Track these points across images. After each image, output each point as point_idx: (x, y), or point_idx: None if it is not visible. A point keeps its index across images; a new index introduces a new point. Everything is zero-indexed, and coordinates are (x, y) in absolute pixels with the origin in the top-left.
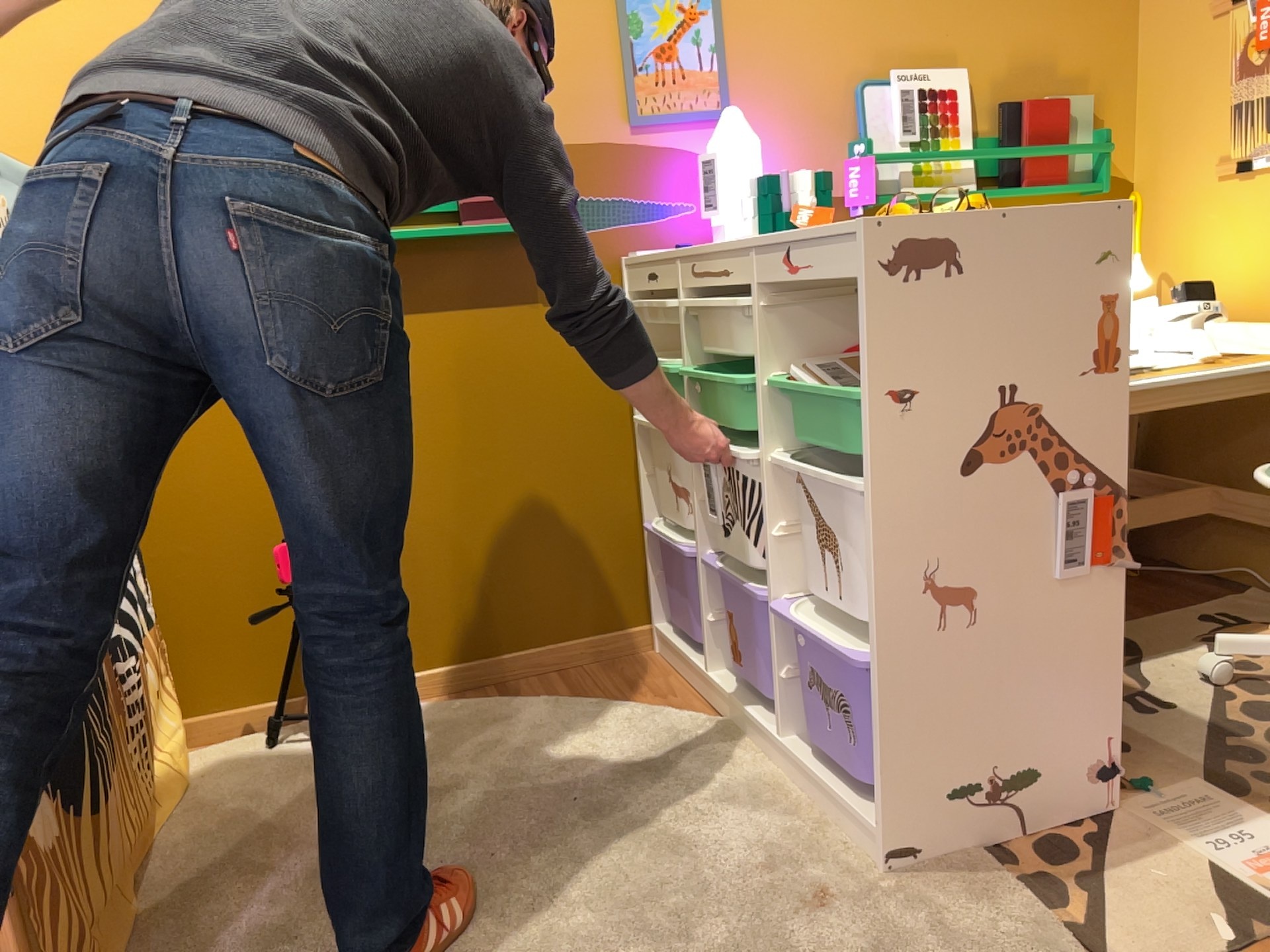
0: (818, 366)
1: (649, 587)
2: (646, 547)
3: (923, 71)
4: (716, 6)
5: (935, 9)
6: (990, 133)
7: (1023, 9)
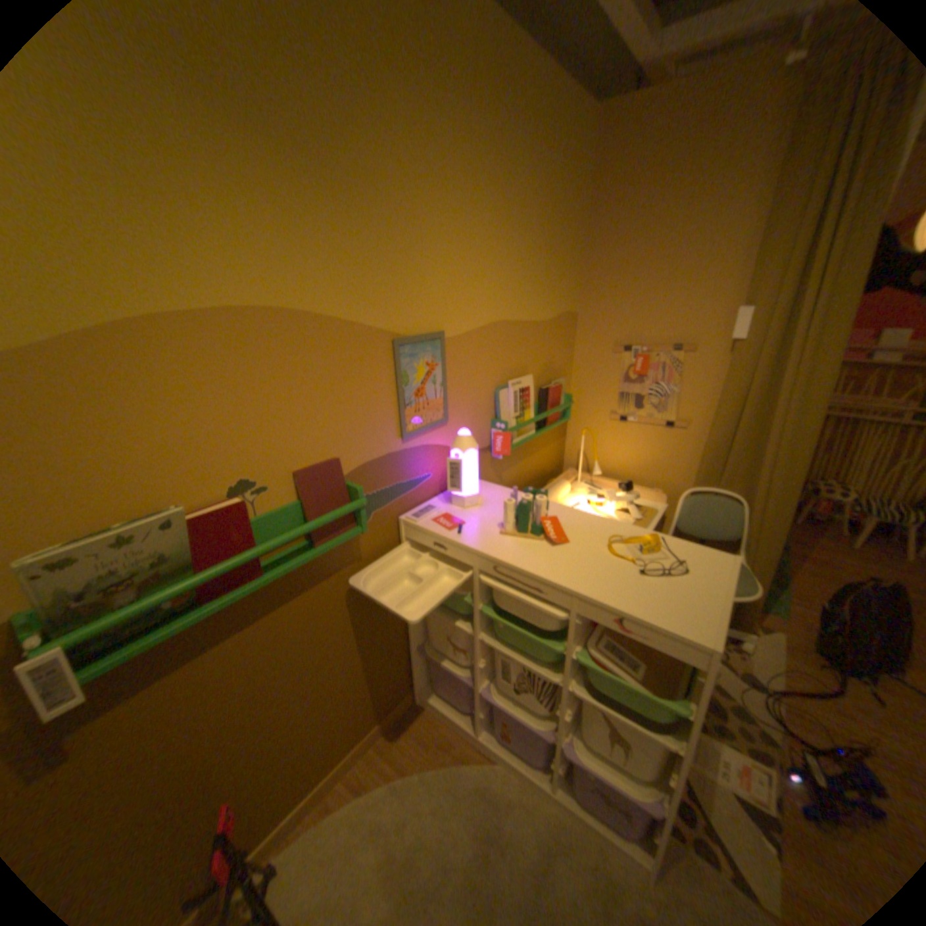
0: (605, 649)
1: (411, 675)
2: (409, 657)
3: (519, 378)
4: (444, 360)
5: (522, 345)
6: (535, 400)
7: (547, 341)
